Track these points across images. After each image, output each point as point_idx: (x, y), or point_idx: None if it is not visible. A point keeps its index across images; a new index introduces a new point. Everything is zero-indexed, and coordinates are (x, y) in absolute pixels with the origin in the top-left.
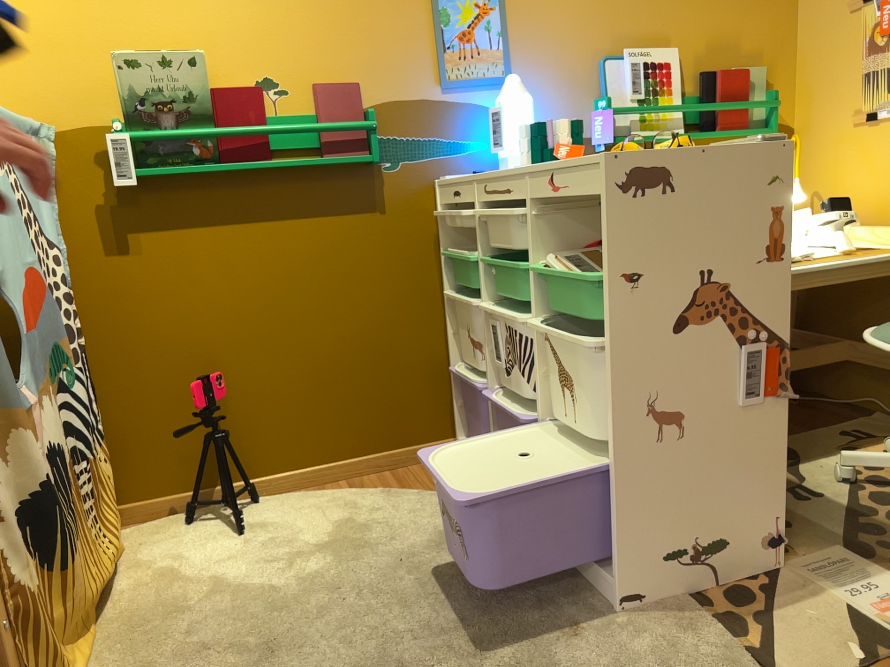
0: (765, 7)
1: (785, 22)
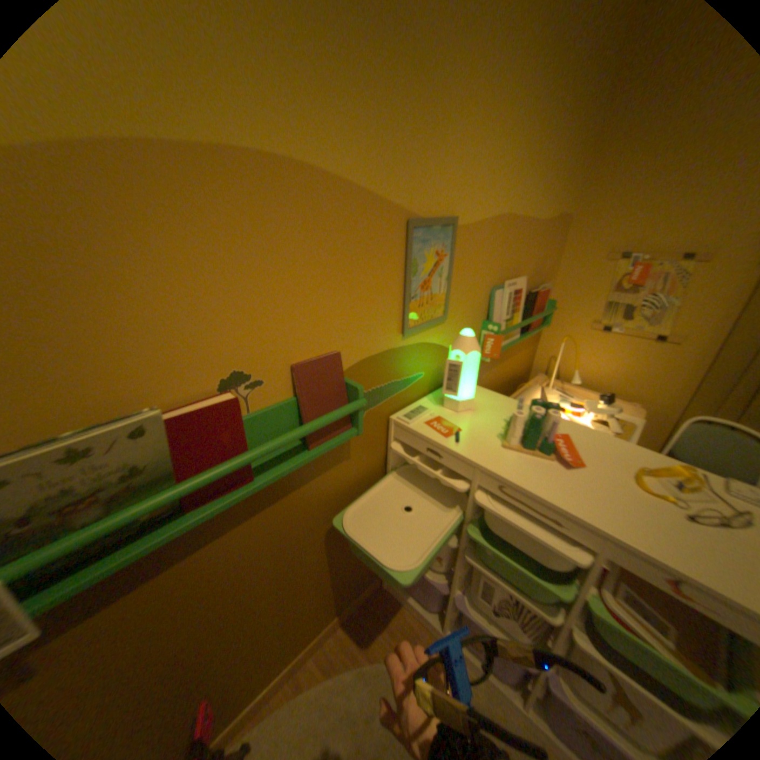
0: (559, 240)
1: (562, 250)
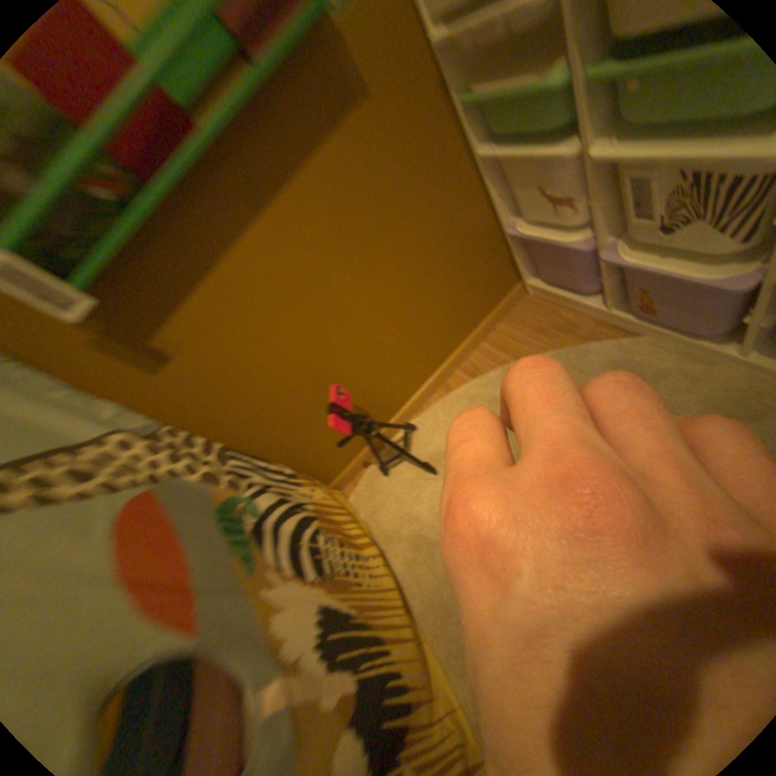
0: None
1: None
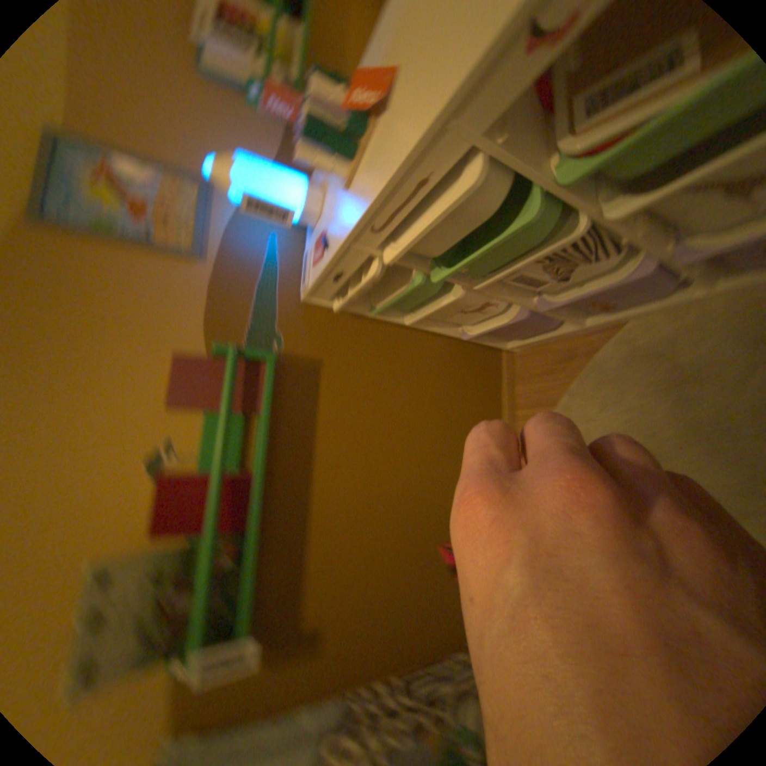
0: None
1: None
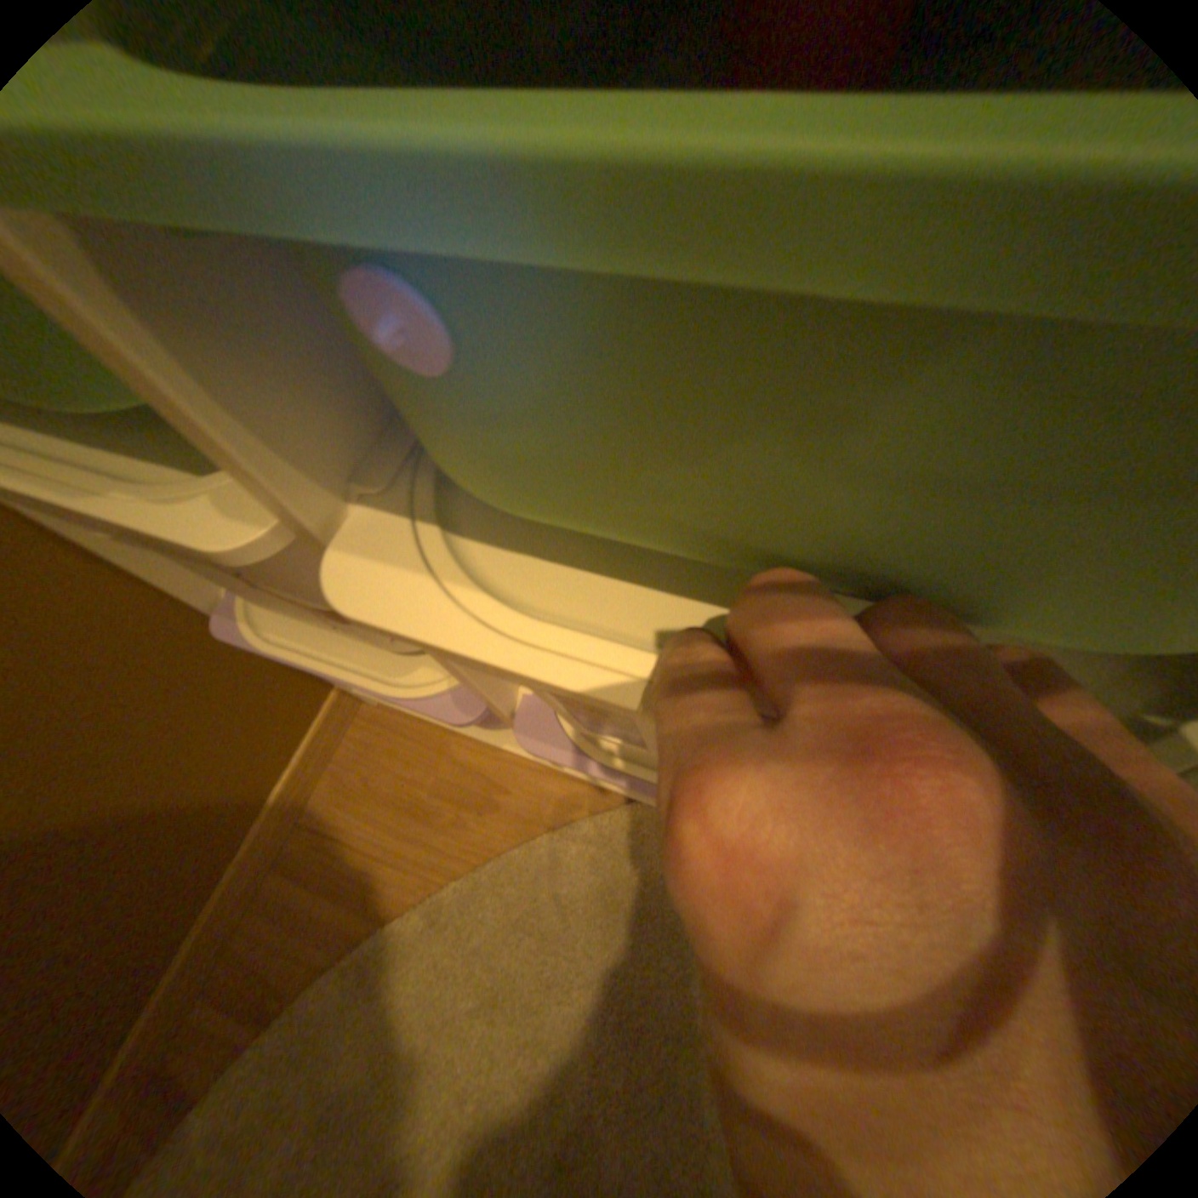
0: None
1: None
